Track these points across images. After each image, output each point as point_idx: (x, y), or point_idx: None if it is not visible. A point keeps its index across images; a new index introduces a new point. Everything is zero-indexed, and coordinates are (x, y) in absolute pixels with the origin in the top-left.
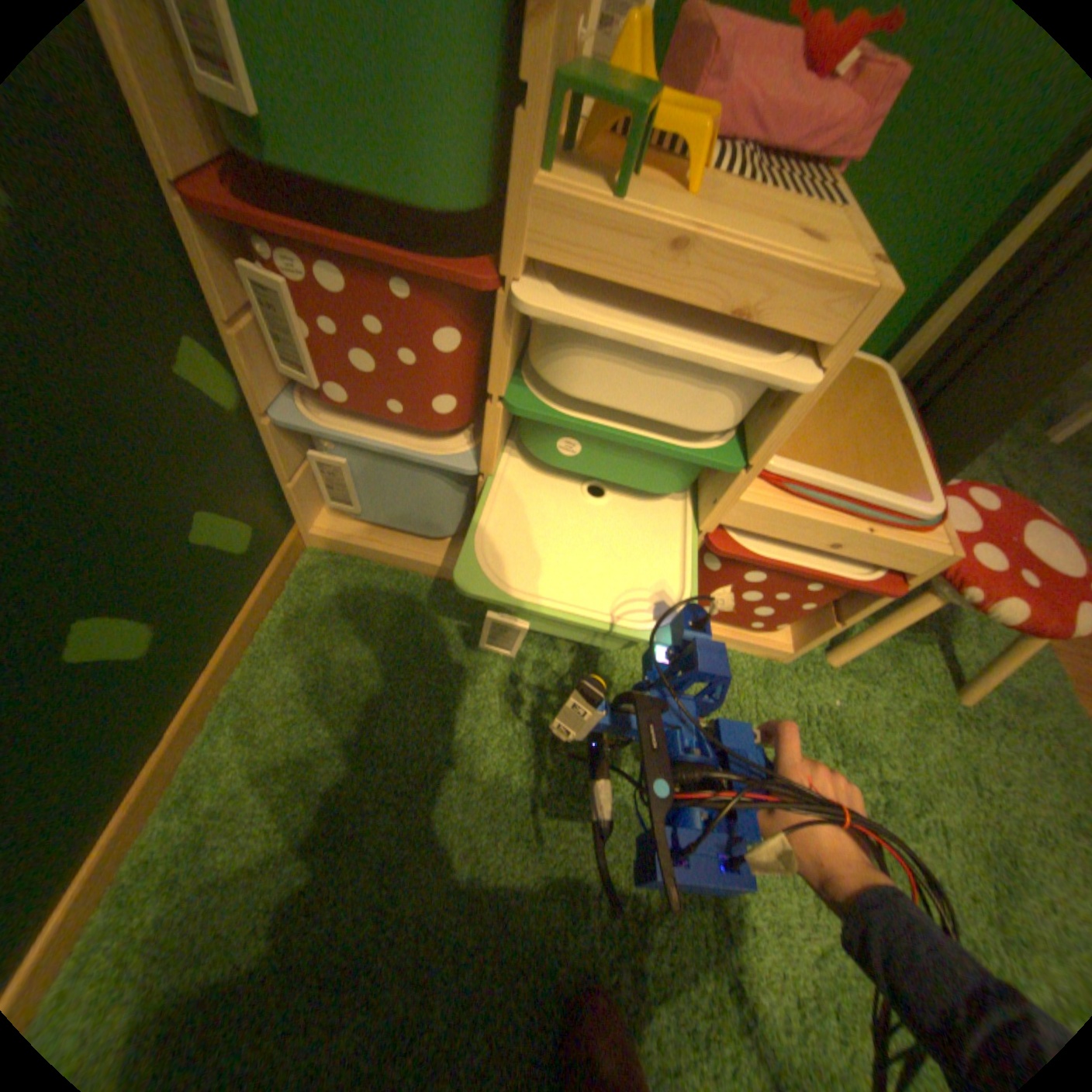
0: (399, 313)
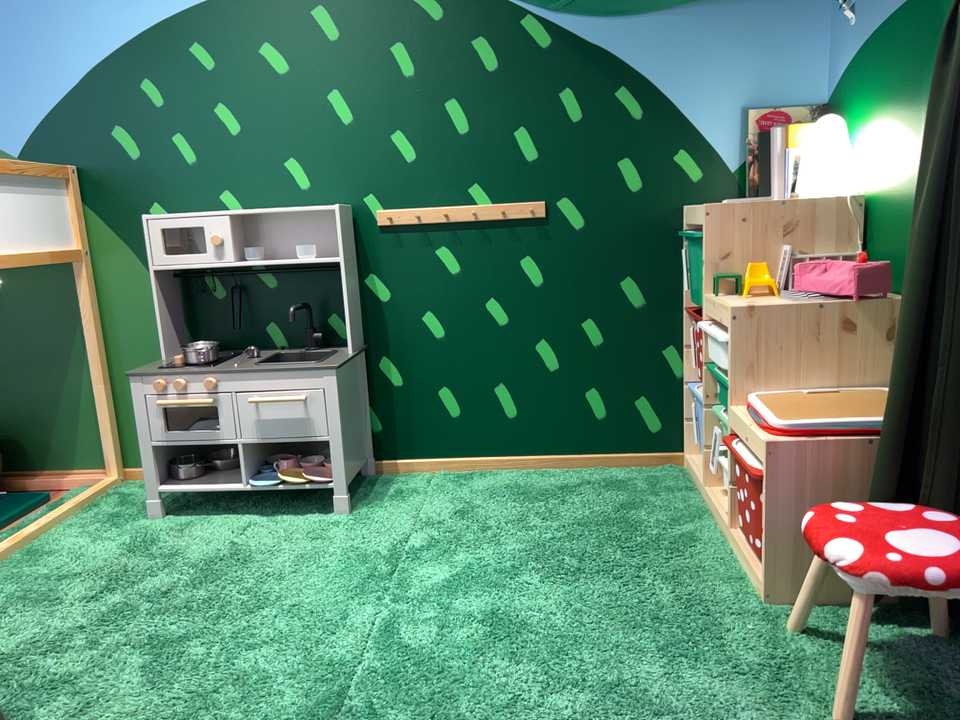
0: (695, 335)
